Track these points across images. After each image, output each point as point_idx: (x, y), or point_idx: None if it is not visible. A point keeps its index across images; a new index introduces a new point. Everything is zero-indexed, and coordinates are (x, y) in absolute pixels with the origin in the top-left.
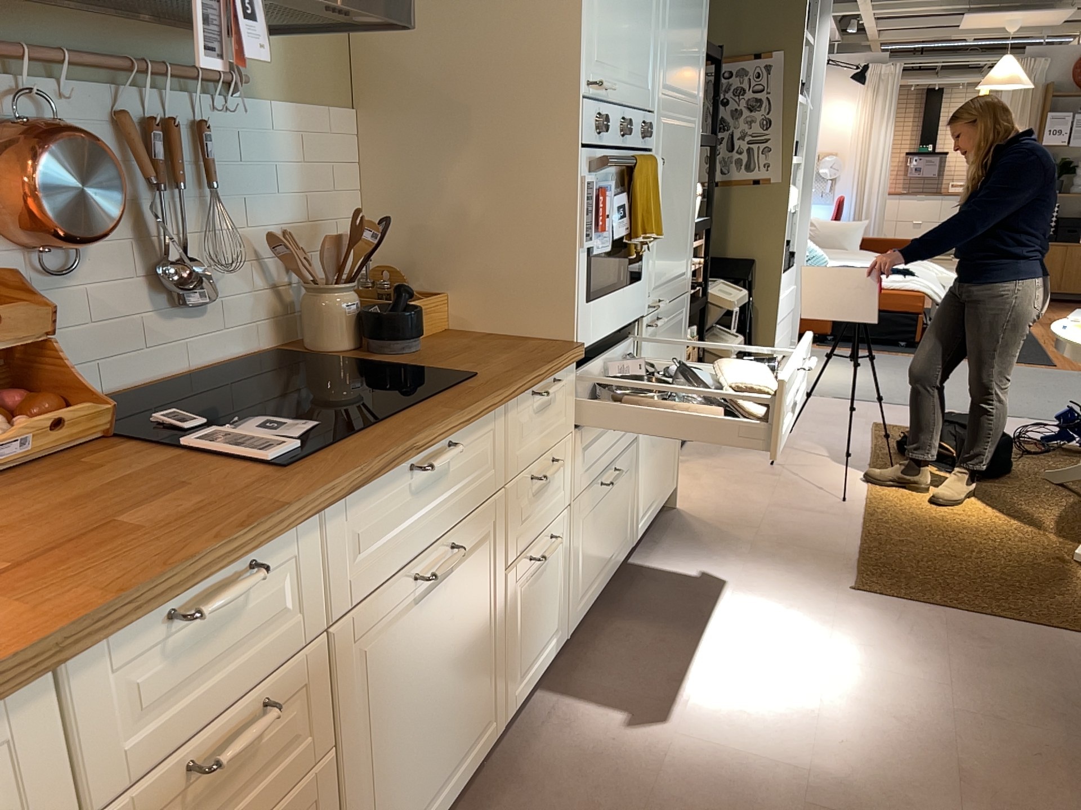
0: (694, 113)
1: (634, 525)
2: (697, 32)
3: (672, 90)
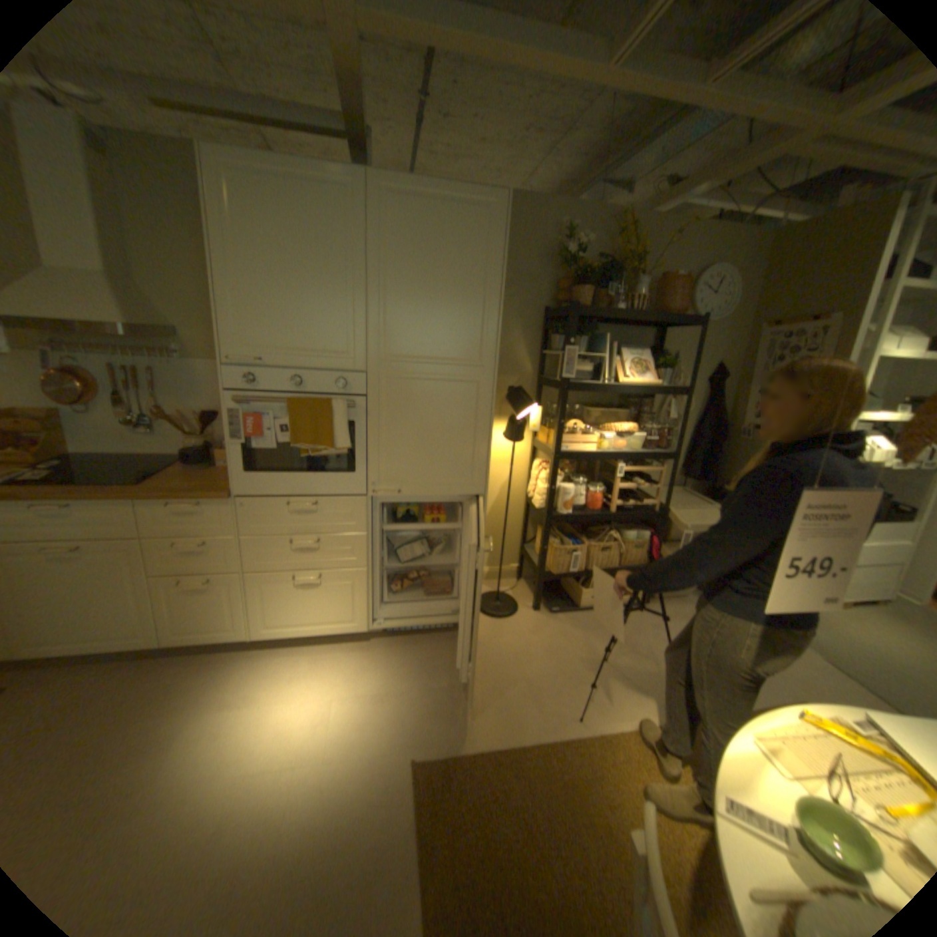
0: (469, 371)
1: (369, 620)
2: (466, 315)
3: (404, 356)
